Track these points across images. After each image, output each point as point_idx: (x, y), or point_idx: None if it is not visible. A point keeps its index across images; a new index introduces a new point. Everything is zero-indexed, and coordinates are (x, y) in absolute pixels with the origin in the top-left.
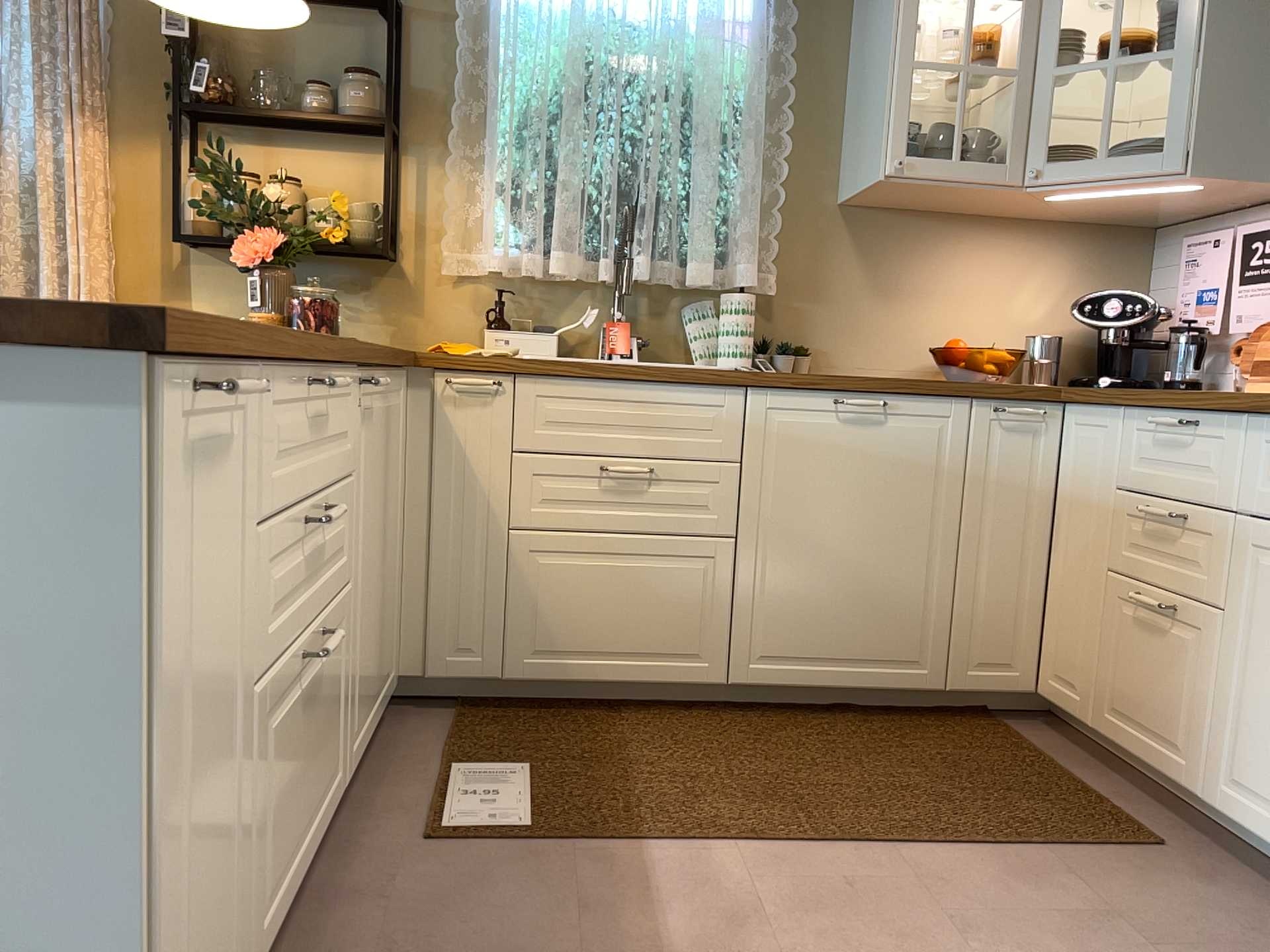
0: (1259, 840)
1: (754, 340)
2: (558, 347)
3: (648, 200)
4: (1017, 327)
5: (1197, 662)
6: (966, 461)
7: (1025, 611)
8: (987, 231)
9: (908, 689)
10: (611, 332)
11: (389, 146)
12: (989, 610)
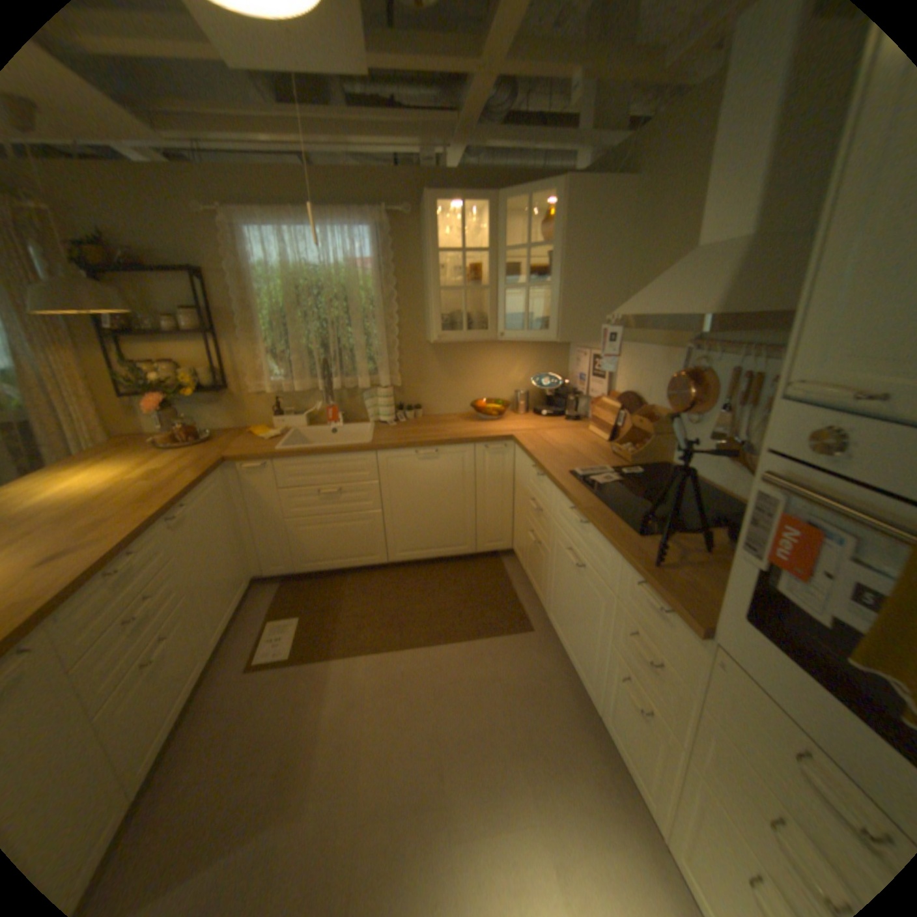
0: (558, 637)
1: (393, 409)
2: (308, 420)
3: (335, 353)
4: (512, 386)
5: (545, 566)
6: (474, 469)
7: (504, 521)
8: (495, 346)
9: (460, 554)
10: (329, 413)
11: (206, 342)
12: (489, 523)
